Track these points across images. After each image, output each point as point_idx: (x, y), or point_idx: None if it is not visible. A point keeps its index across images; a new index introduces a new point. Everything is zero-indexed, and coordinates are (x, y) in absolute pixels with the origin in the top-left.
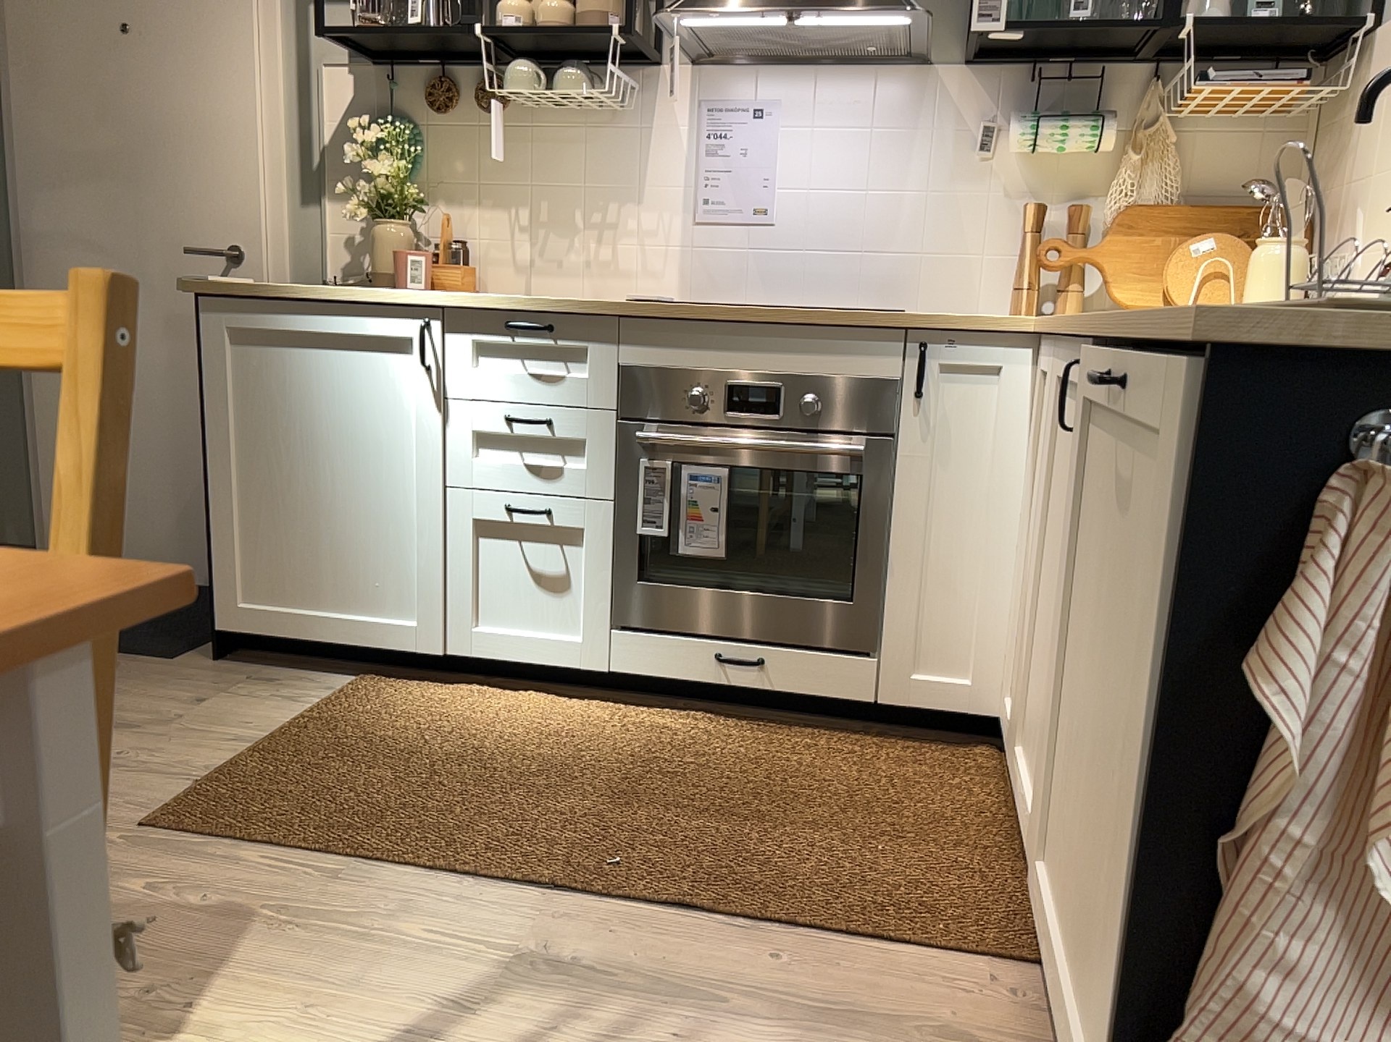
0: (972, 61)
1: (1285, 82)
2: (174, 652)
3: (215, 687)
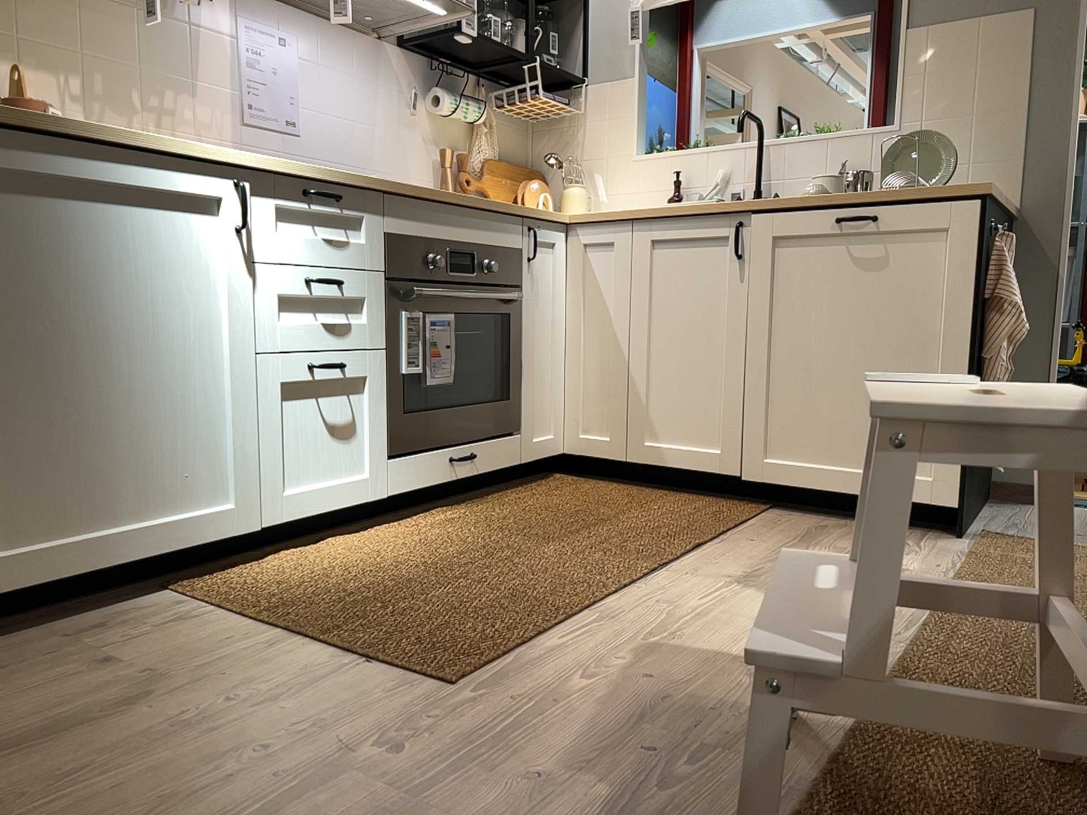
0: (405, 48)
1: (564, 103)
2: None
3: (63, 653)
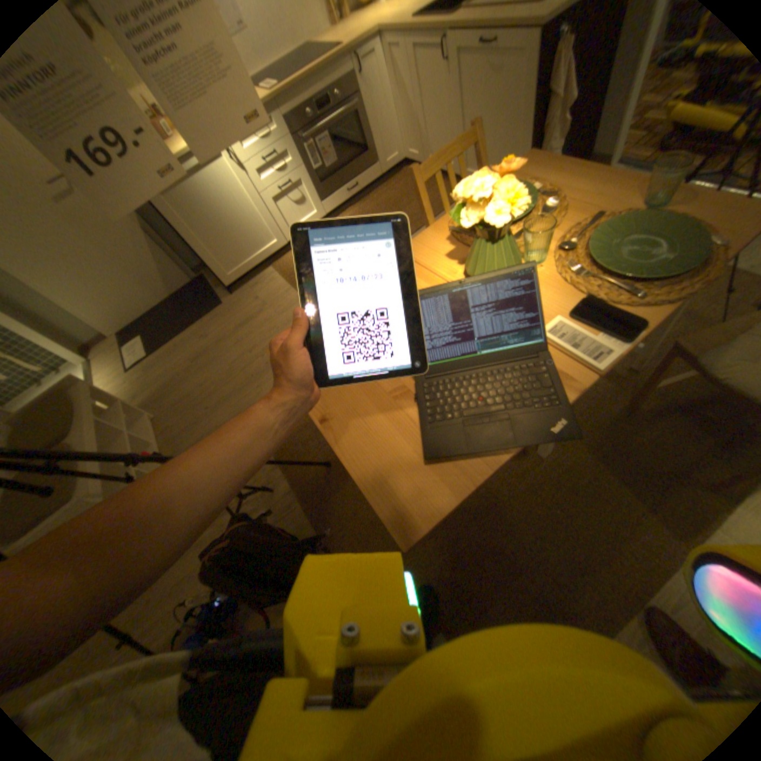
0: None
1: None
2: (218, 299)
3: (249, 292)
